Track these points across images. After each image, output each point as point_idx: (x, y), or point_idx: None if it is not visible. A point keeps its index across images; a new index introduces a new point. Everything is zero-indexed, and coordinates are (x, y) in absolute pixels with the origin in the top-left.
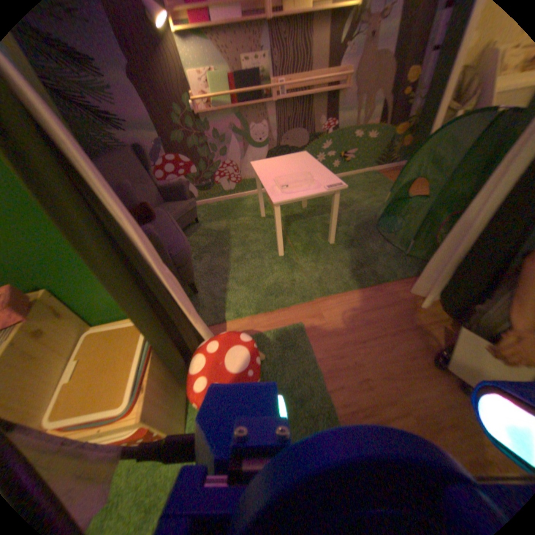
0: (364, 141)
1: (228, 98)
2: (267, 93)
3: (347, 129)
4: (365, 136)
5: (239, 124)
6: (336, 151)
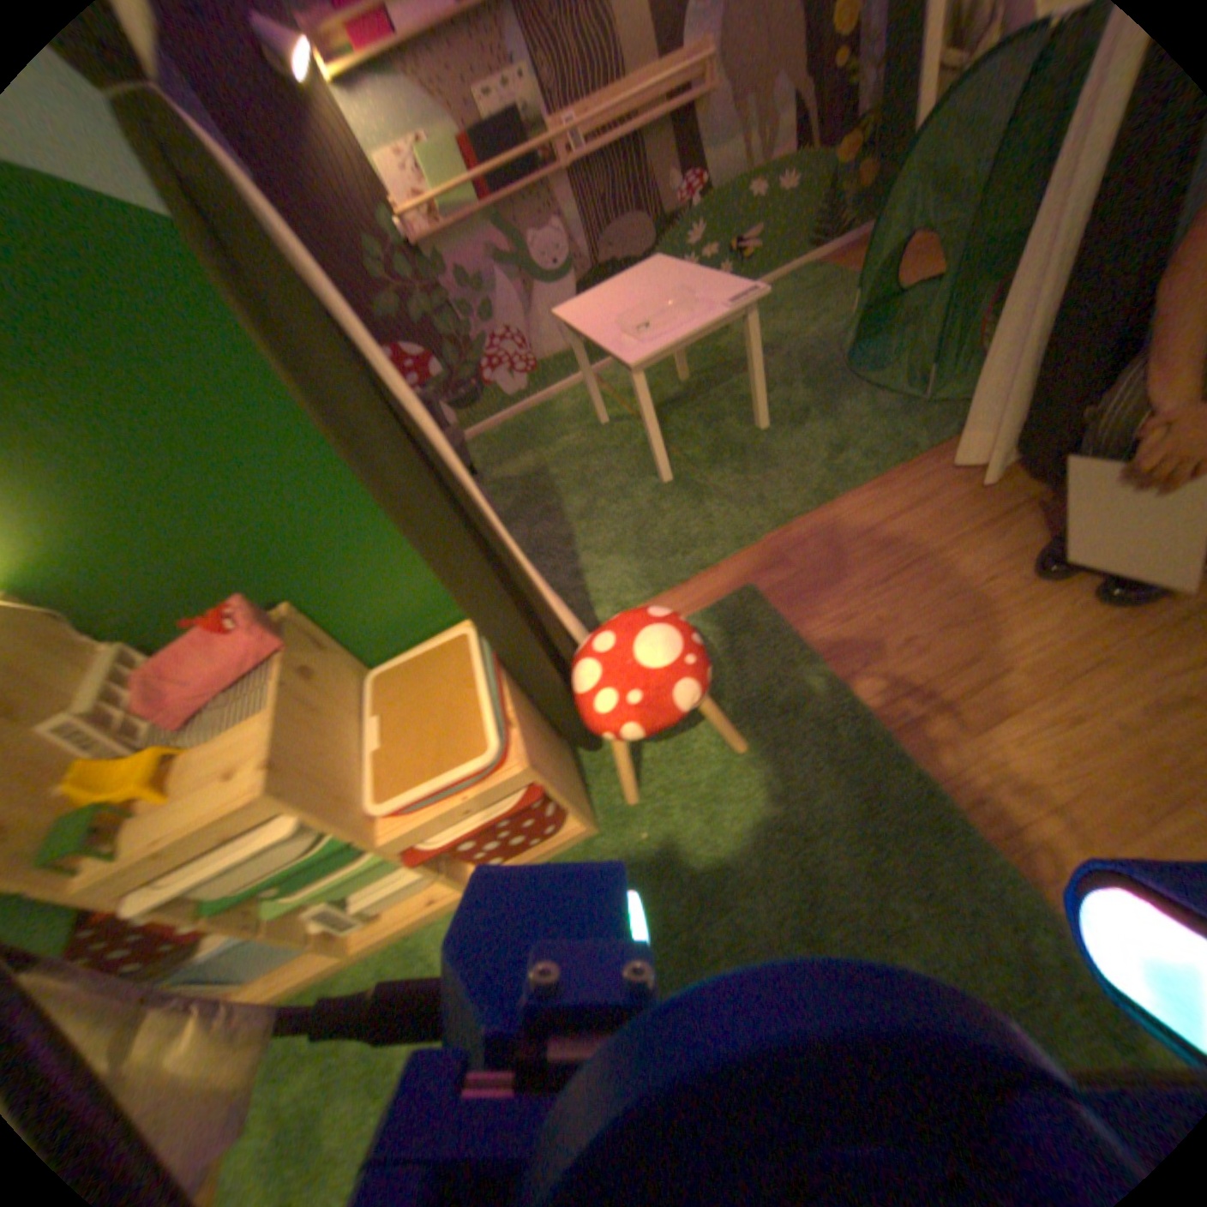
0: (774, 201)
1: (470, 191)
2: (545, 156)
3: (731, 184)
4: (773, 190)
5: (504, 240)
6: (718, 242)
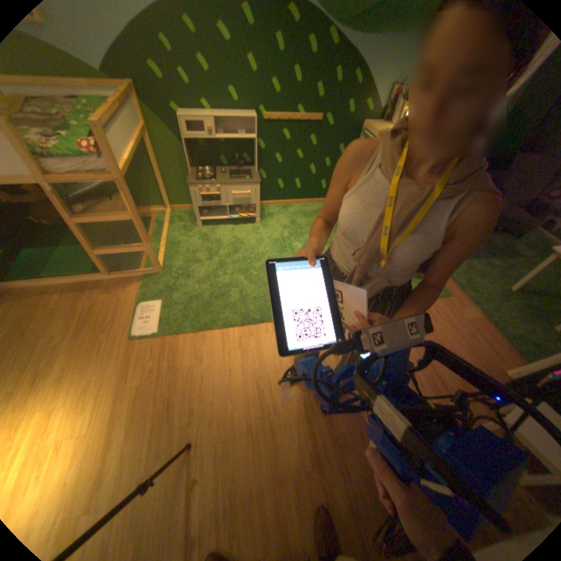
0: None
1: None
2: None
3: None
4: None
5: None
6: None
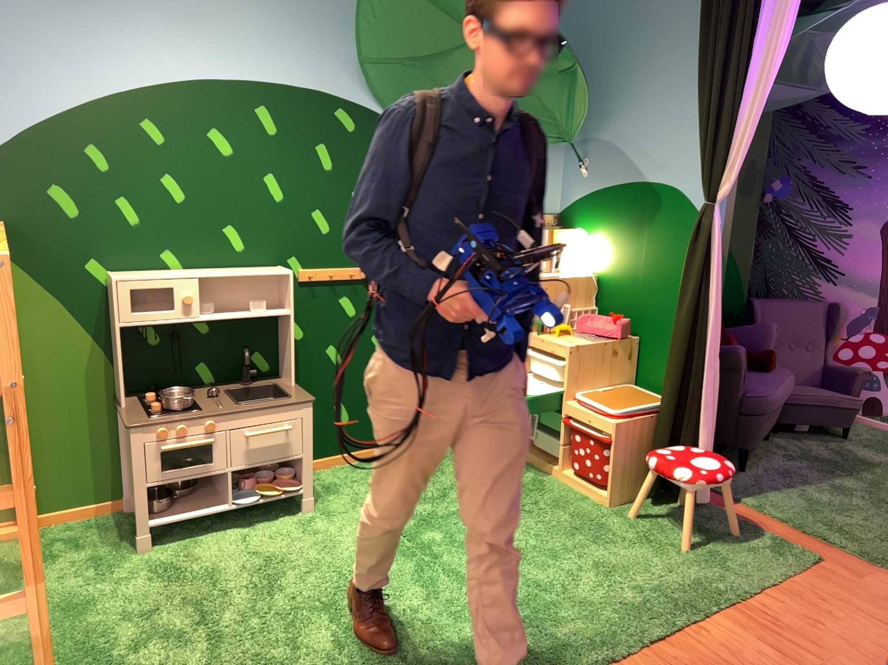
0: None
1: None
2: None
3: None
4: None
5: None
6: None
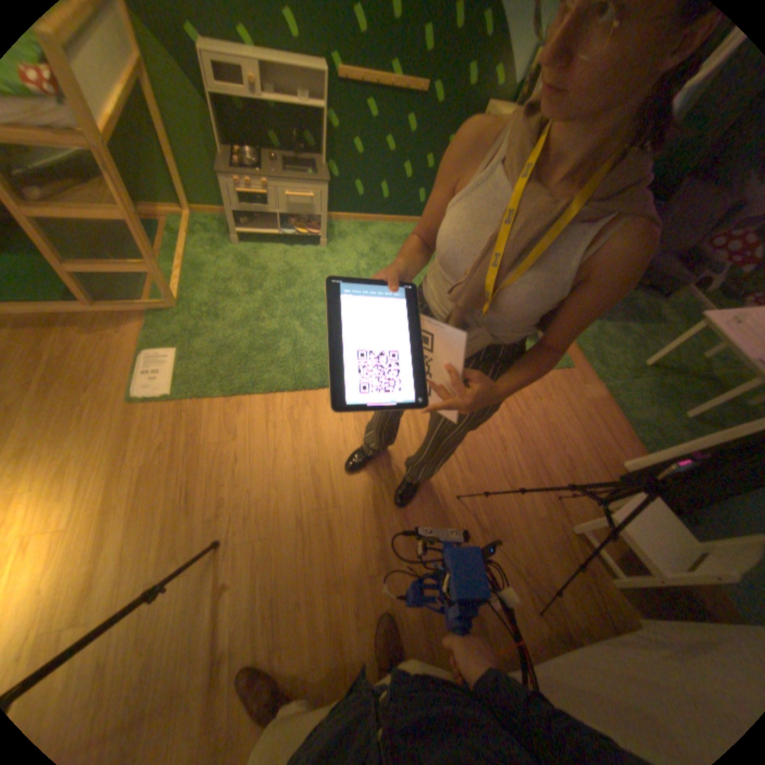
0: None
1: None
2: None
3: None
4: None
5: None
6: None
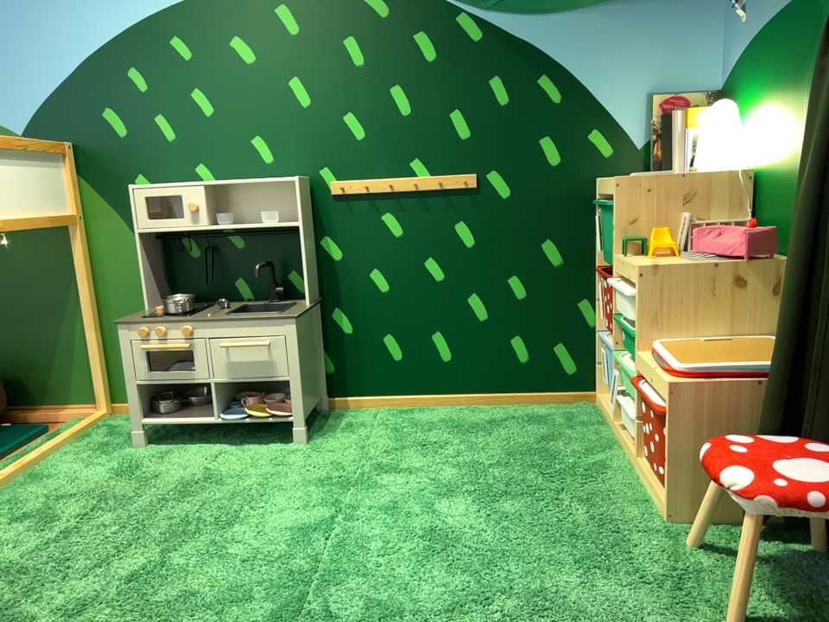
0: None
1: None
2: None
3: None
4: None
5: None
6: None
